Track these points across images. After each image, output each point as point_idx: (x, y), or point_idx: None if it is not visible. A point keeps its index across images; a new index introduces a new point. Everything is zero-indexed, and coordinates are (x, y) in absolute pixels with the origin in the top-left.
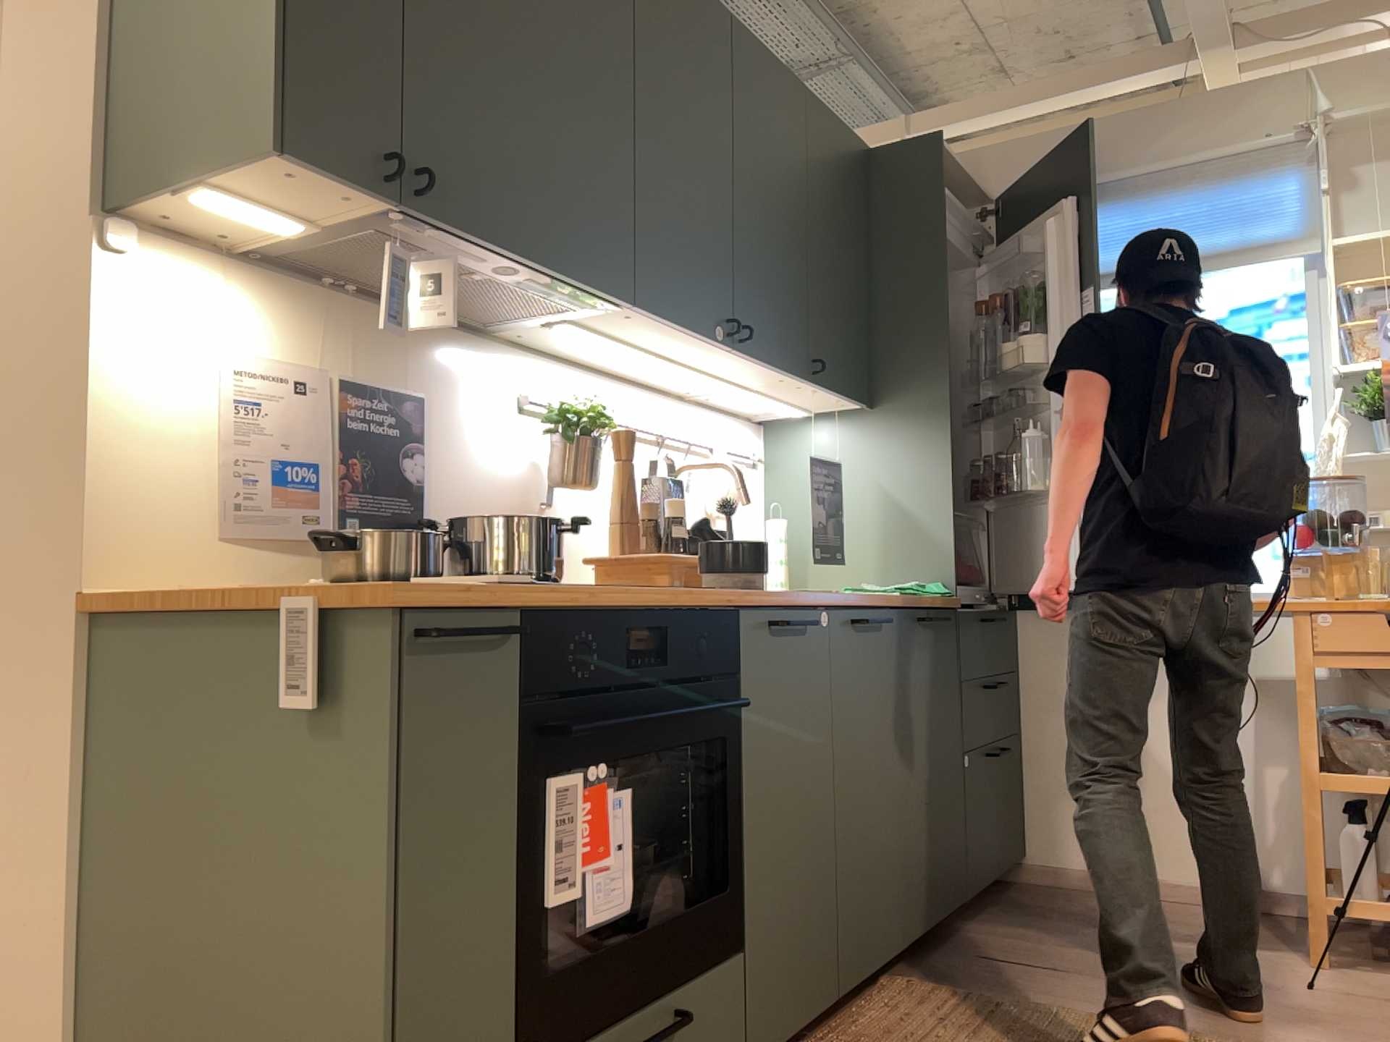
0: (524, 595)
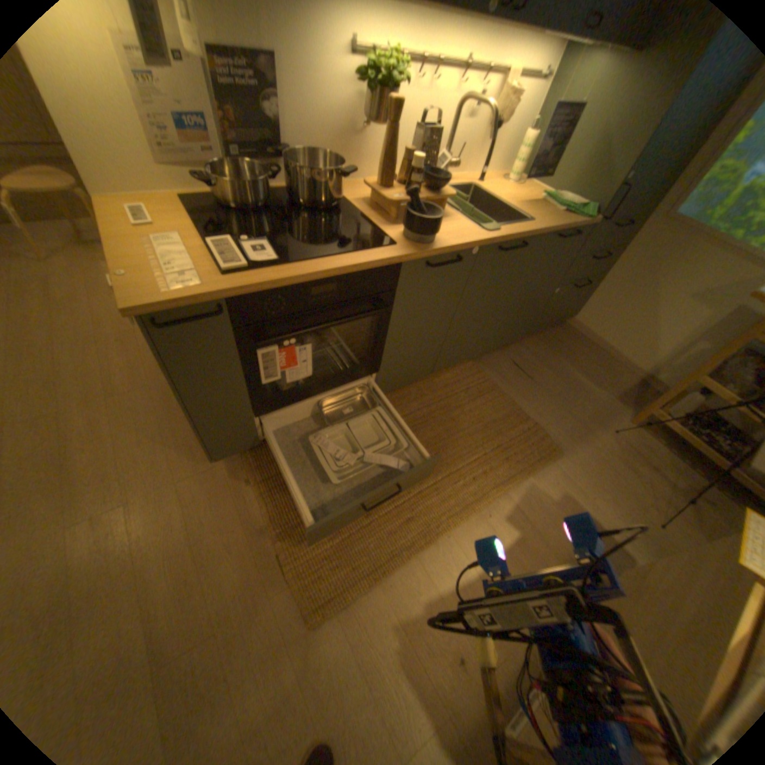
0: (222, 295)
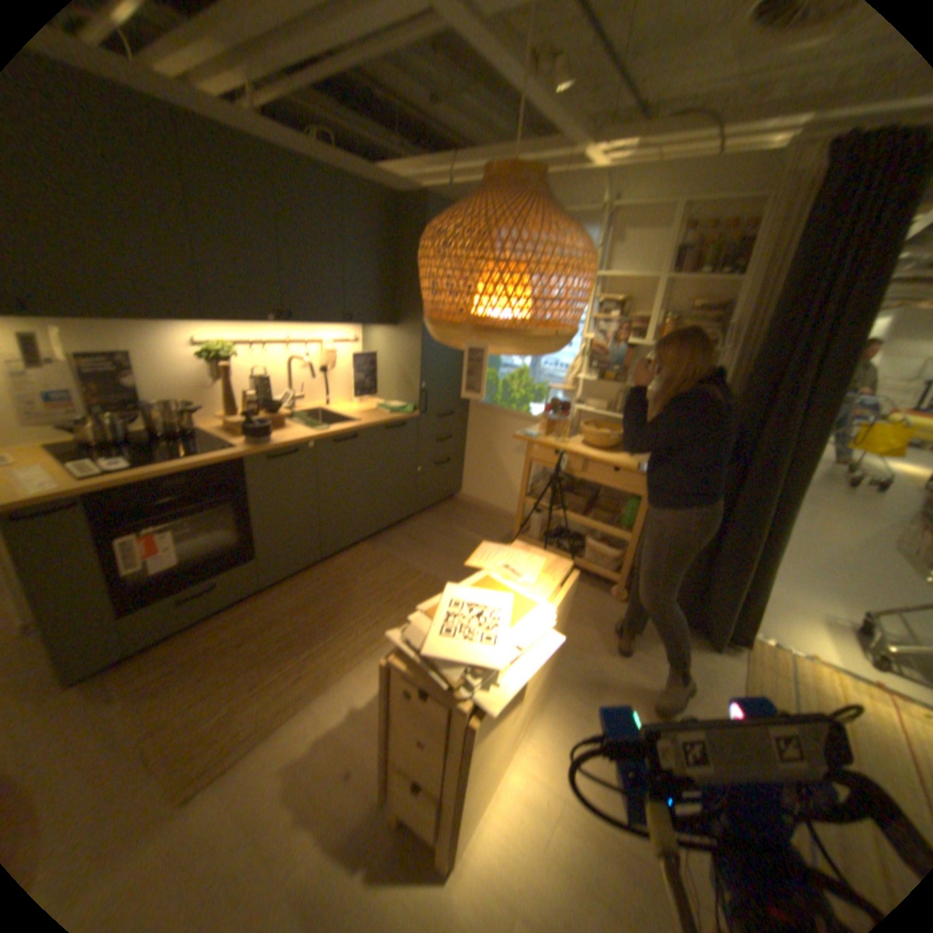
0: (79, 489)
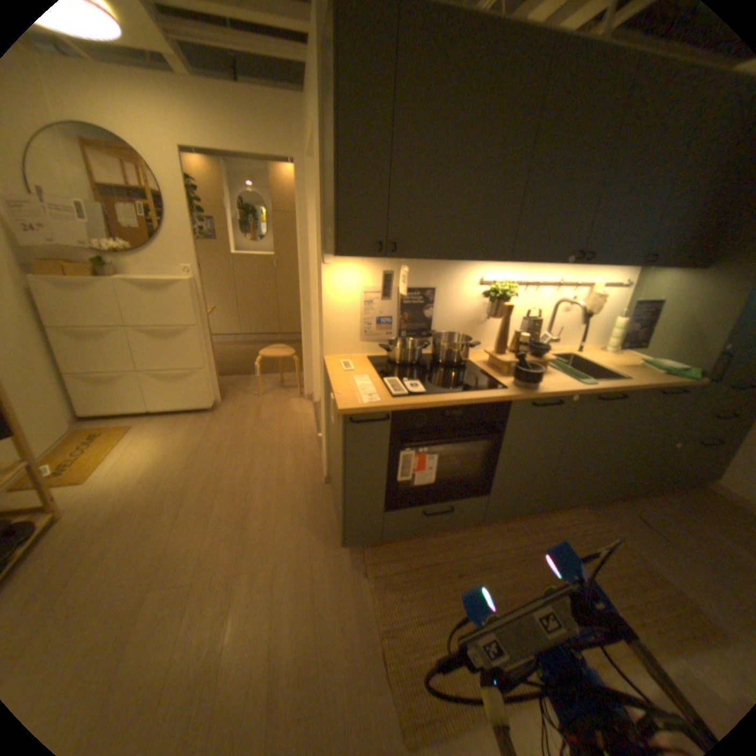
0: (391, 408)
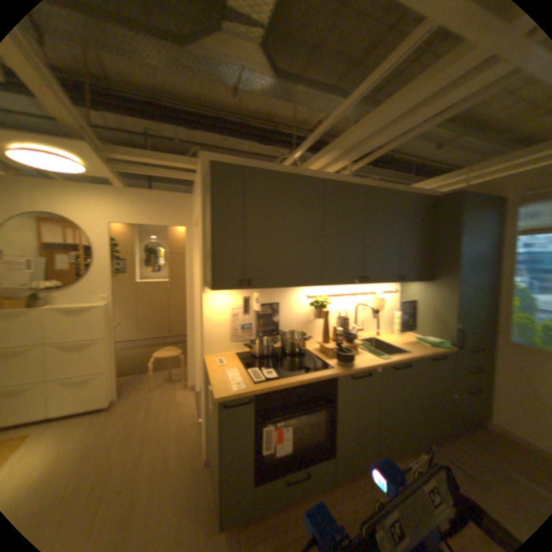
0: (253, 393)
